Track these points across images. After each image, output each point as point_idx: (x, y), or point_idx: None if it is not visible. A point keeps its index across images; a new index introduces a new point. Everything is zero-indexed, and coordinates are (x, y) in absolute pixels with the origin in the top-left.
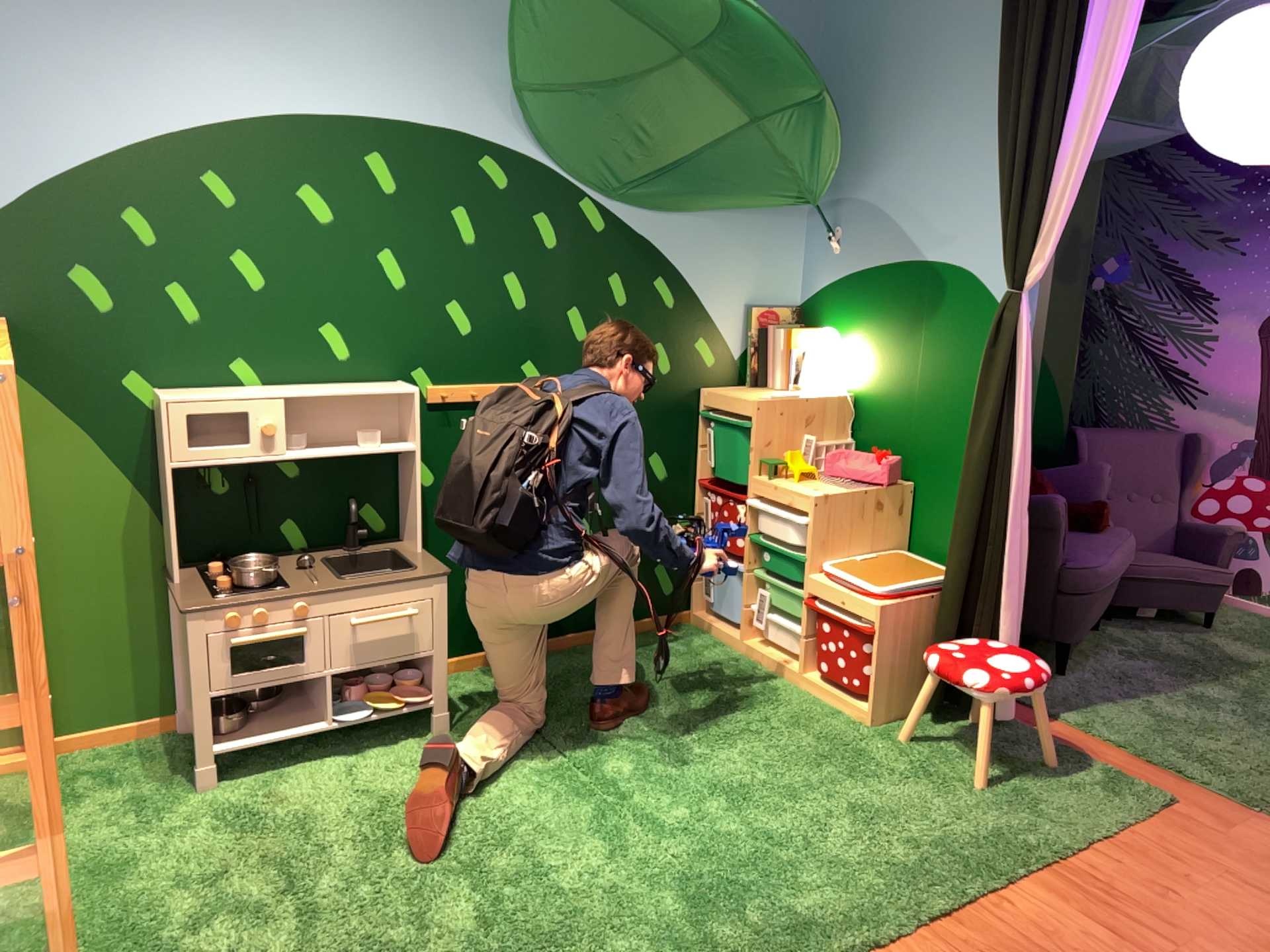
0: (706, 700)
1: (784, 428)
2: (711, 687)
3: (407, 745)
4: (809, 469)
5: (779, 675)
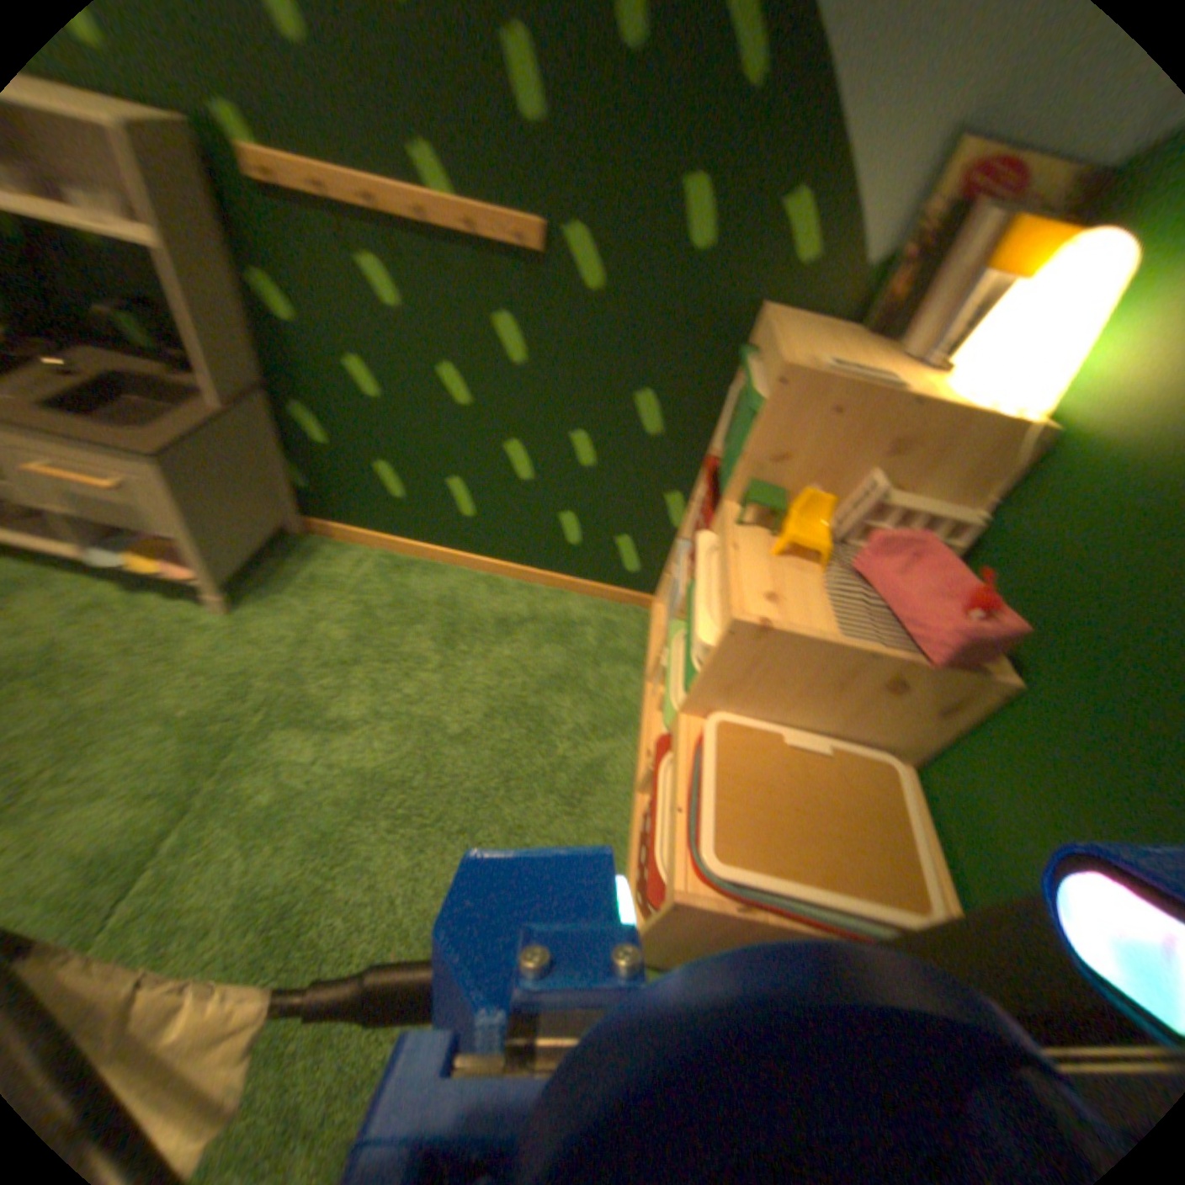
0: (498, 747)
1: (842, 440)
2: (534, 729)
3: (170, 609)
4: (826, 543)
5: (631, 766)
